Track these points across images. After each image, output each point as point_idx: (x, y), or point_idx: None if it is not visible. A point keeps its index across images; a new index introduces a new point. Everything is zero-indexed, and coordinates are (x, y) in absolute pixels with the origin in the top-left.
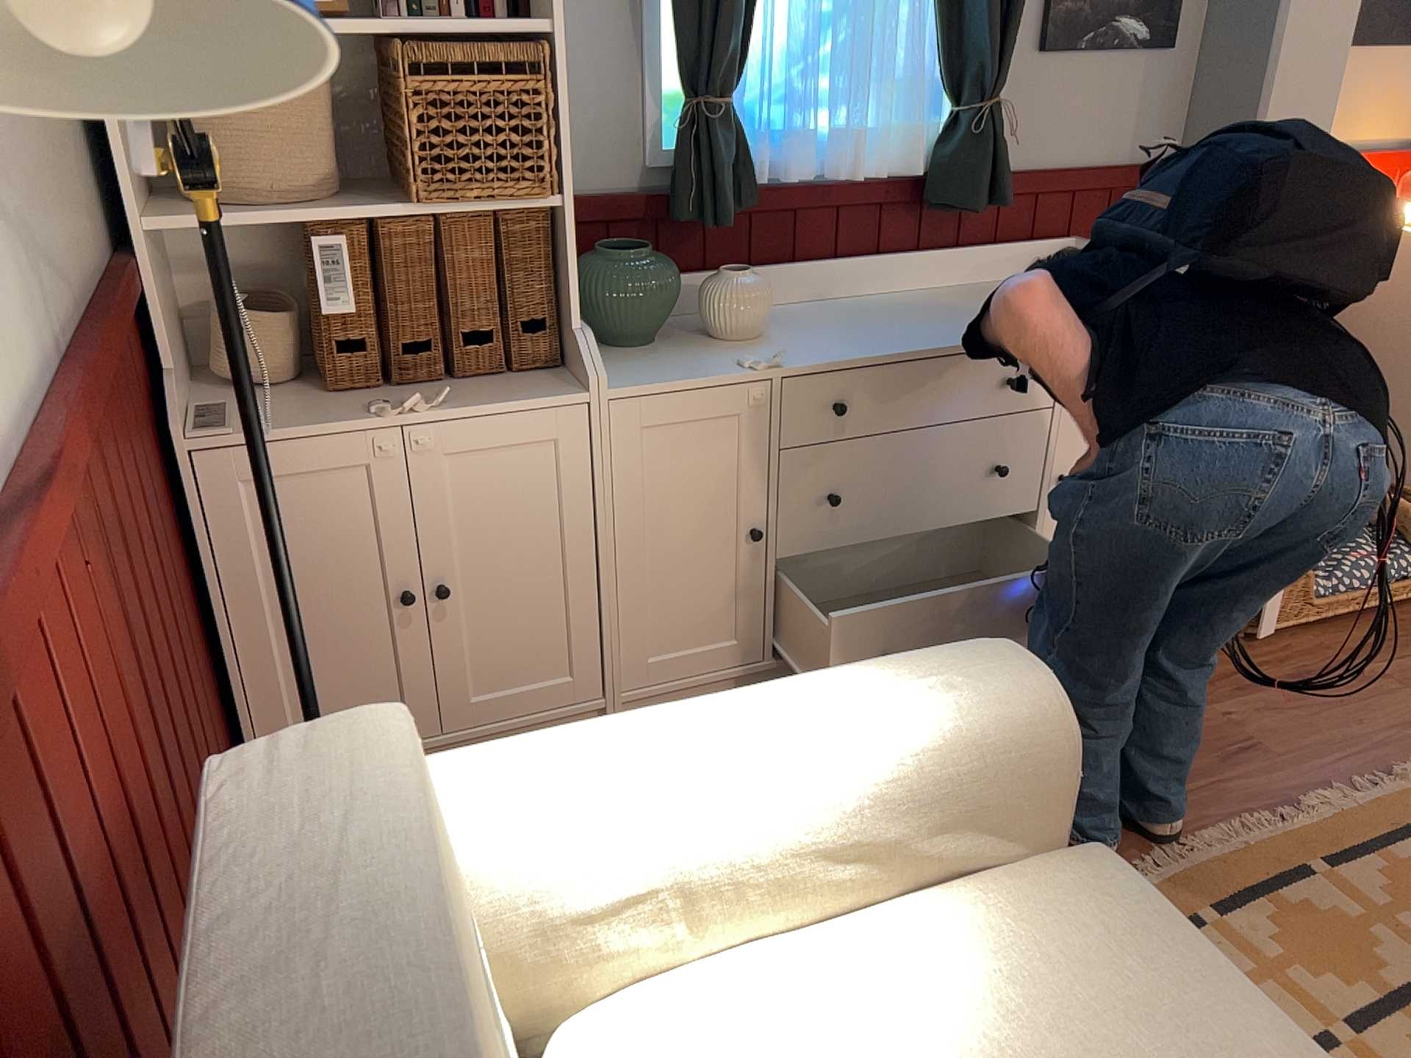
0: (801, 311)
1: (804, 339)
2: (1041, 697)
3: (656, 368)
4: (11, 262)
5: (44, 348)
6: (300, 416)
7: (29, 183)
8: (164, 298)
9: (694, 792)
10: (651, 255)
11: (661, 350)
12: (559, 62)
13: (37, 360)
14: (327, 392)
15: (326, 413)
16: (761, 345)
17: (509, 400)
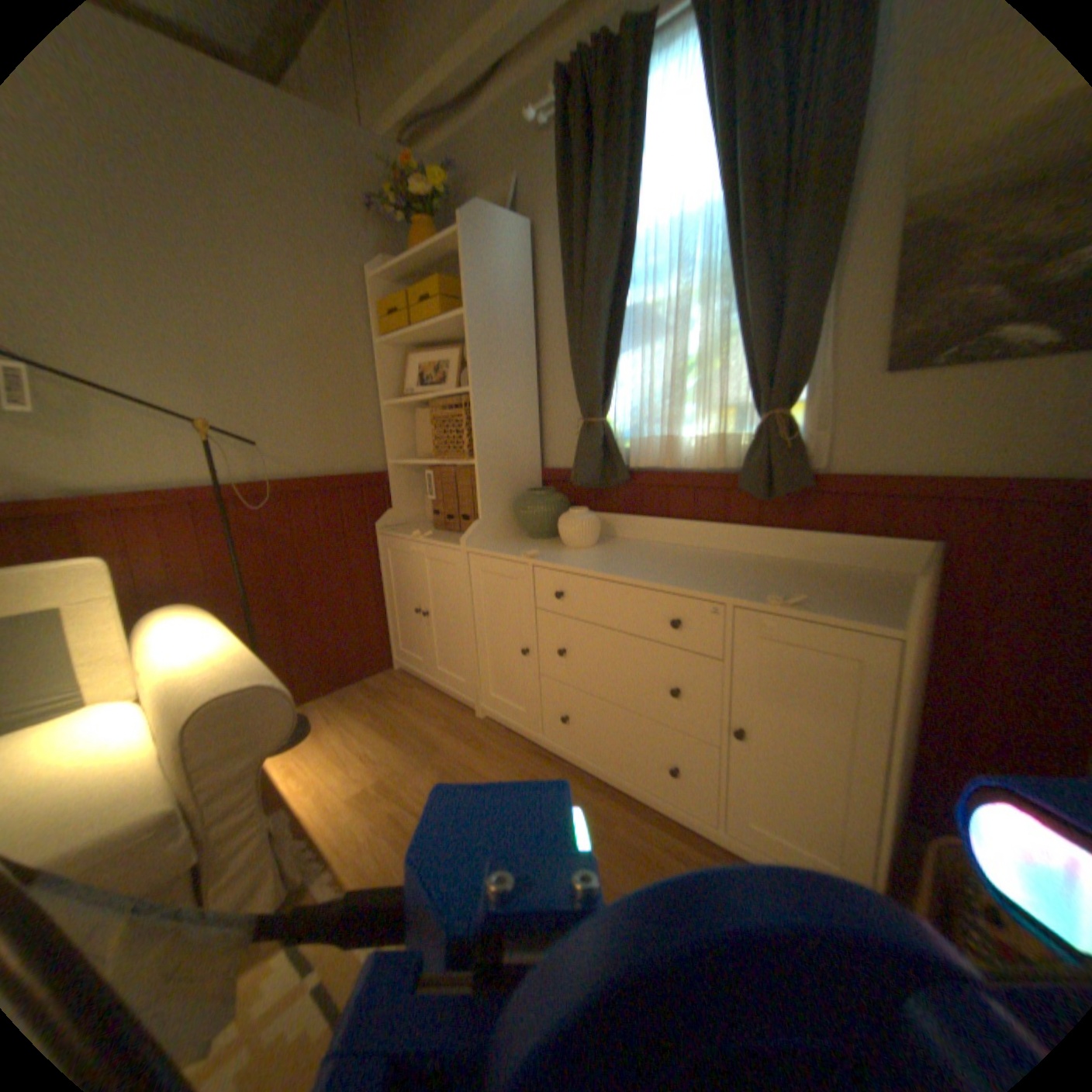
0: (646, 546)
1: (591, 554)
2: (200, 703)
3: (508, 546)
4: (232, 451)
5: (249, 476)
6: (409, 531)
7: (282, 437)
8: (405, 485)
9: (160, 650)
10: (542, 495)
11: (535, 542)
12: (474, 401)
13: (236, 477)
14: (434, 527)
15: (414, 532)
16: (568, 551)
17: (447, 542)
